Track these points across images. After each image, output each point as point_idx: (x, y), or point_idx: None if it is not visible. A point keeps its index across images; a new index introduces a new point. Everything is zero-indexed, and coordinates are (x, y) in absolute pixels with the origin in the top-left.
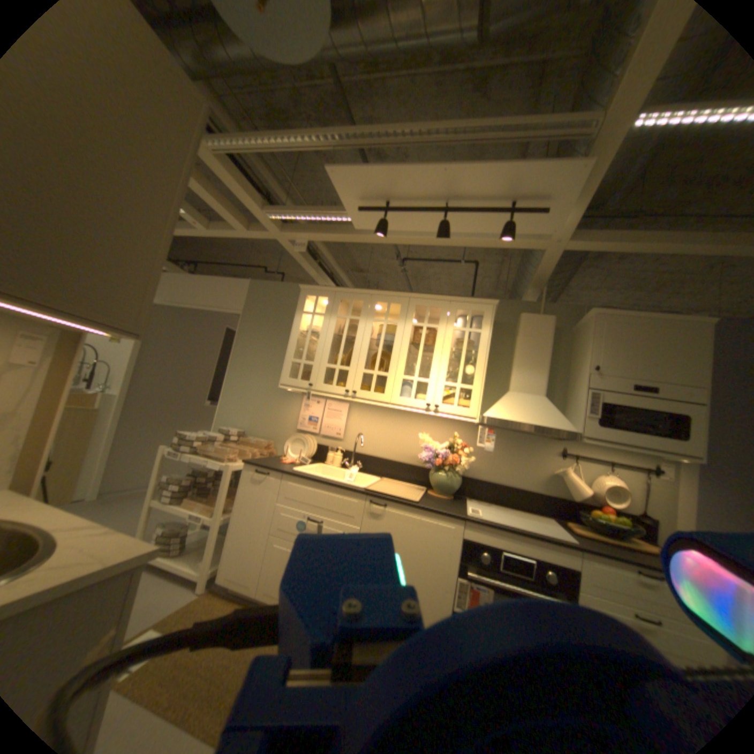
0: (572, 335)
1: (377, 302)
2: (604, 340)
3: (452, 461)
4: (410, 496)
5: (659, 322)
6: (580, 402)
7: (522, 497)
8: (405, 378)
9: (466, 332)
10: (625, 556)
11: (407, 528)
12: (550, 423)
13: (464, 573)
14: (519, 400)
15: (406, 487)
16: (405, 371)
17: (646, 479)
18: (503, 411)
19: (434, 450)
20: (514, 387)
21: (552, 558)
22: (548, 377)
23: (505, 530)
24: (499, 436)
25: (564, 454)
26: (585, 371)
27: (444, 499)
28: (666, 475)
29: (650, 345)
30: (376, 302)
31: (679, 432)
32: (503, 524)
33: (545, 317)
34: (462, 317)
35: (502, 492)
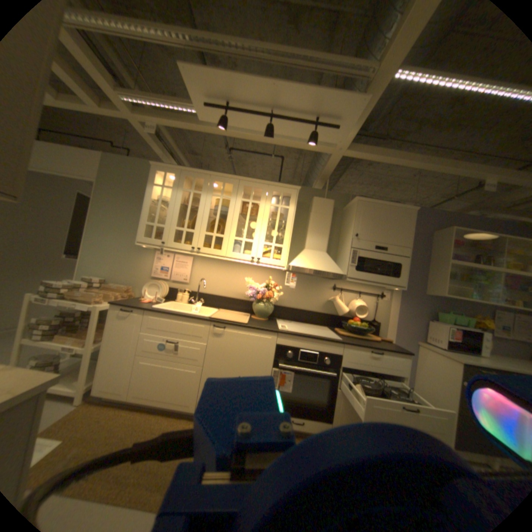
0: (342, 213)
1: (214, 180)
2: (361, 217)
3: (267, 295)
4: (240, 320)
5: (390, 208)
6: (345, 255)
7: (309, 315)
8: (234, 238)
9: (277, 208)
10: (365, 344)
11: (239, 341)
12: (328, 269)
13: (276, 364)
14: (310, 255)
15: (236, 314)
16: (235, 233)
17: (375, 300)
18: (300, 262)
19: (255, 288)
20: (307, 246)
21: (327, 349)
22: (327, 240)
23: (301, 336)
24: (296, 278)
25: (334, 288)
26: (349, 236)
27: (261, 320)
28: (385, 297)
29: (385, 221)
30: (213, 181)
31: (395, 273)
32: (300, 332)
33: (327, 200)
34: (275, 196)
35: (297, 313)
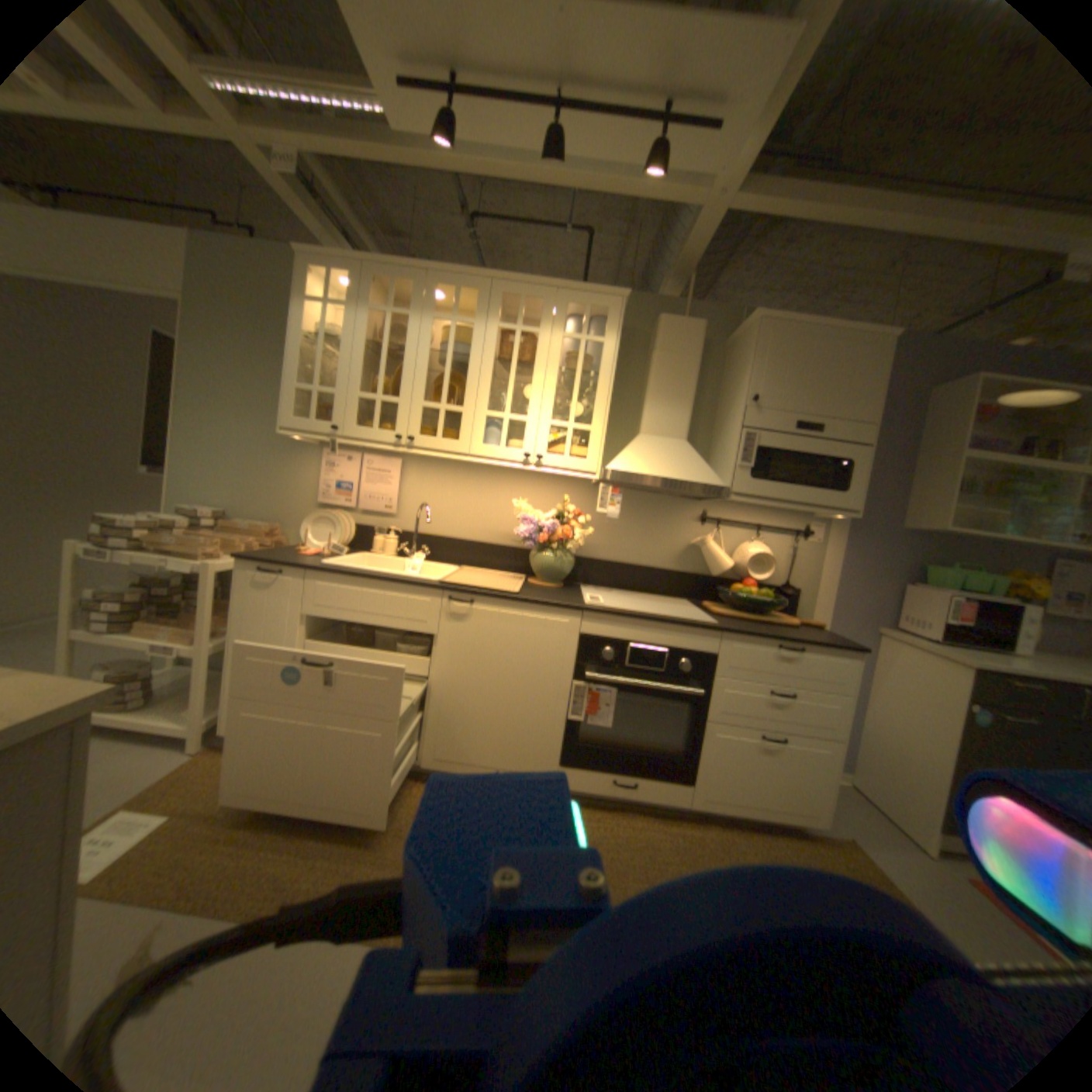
0: (724, 351)
1: (437, 283)
2: (767, 357)
3: (560, 536)
4: (504, 586)
5: (835, 333)
6: (729, 446)
7: (649, 576)
8: (488, 416)
9: (580, 343)
10: (766, 631)
11: (503, 627)
12: (692, 476)
13: (579, 673)
14: (653, 446)
15: (497, 576)
16: (489, 405)
17: (792, 542)
18: (631, 462)
19: (534, 522)
20: (646, 428)
21: (686, 643)
22: (690, 413)
23: (632, 616)
24: (622, 498)
25: (703, 518)
26: (740, 402)
27: (550, 586)
28: (814, 536)
29: (821, 365)
30: (435, 284)
31: (839, 481)
32: (629, 609)
33: (692, 322)
34: (574, 317)
35: (624, 572)
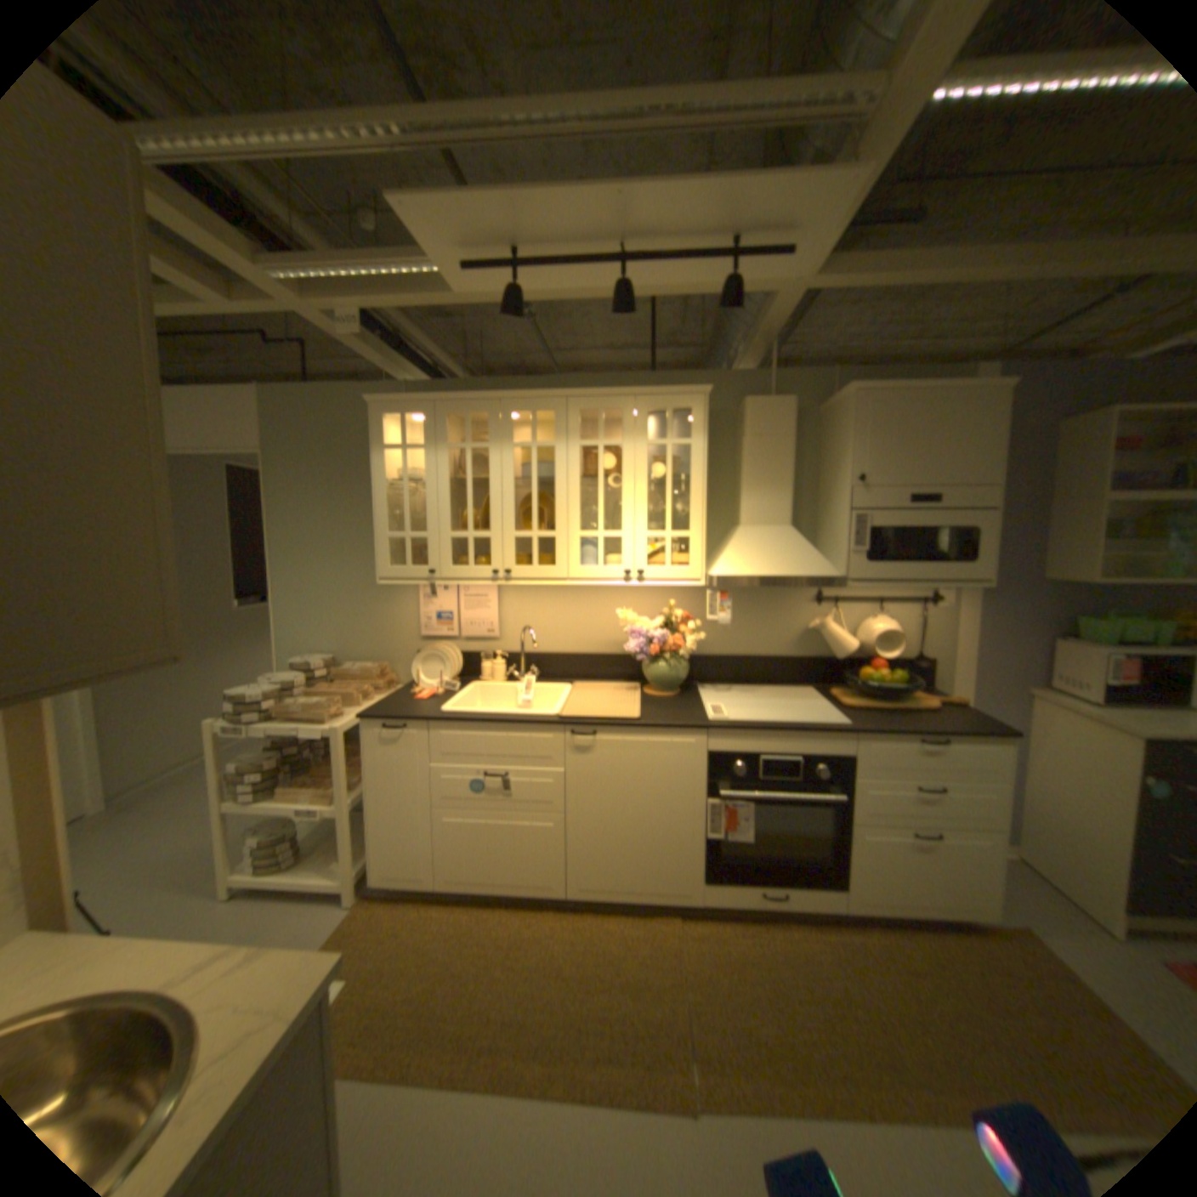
0: (820, 419)
1: (511, 409)
2: (870, 433)
3: (672, 642)
4: (625, 709)
5: (943, 394)
6: (841, 529)
7: (771, 667)
8: (580, 530)
9: (665, 441)
10: (907, 726)
11: (632, 756)
12: (805, 570)
13: (716, 793)
14: (758, 540)
15: (613, 690)
16: (579, 518)
17: (922, 611)
18: (737, 563)
19: (643, 631)
20: (748, 520)
21: (822, 750)
22: (793, 496)
23: (762, 730)
24: (731, 590)
25: (820, 600)
26: (846, 483)
27: (669, 696)
28: (946, 601)
29: (932, 432)
30: (509, 410)
31: (967, 552)
32: (757, 719)
33: (782, 400)
34: (655, 415)
35: (743, 666)
